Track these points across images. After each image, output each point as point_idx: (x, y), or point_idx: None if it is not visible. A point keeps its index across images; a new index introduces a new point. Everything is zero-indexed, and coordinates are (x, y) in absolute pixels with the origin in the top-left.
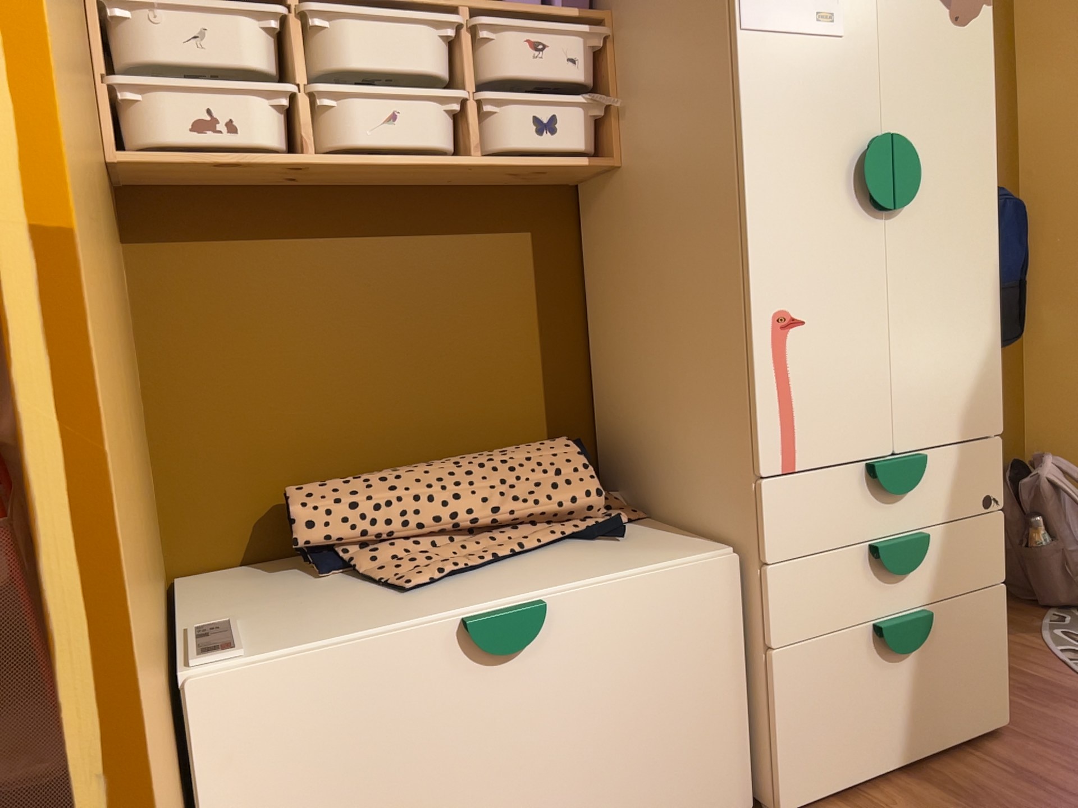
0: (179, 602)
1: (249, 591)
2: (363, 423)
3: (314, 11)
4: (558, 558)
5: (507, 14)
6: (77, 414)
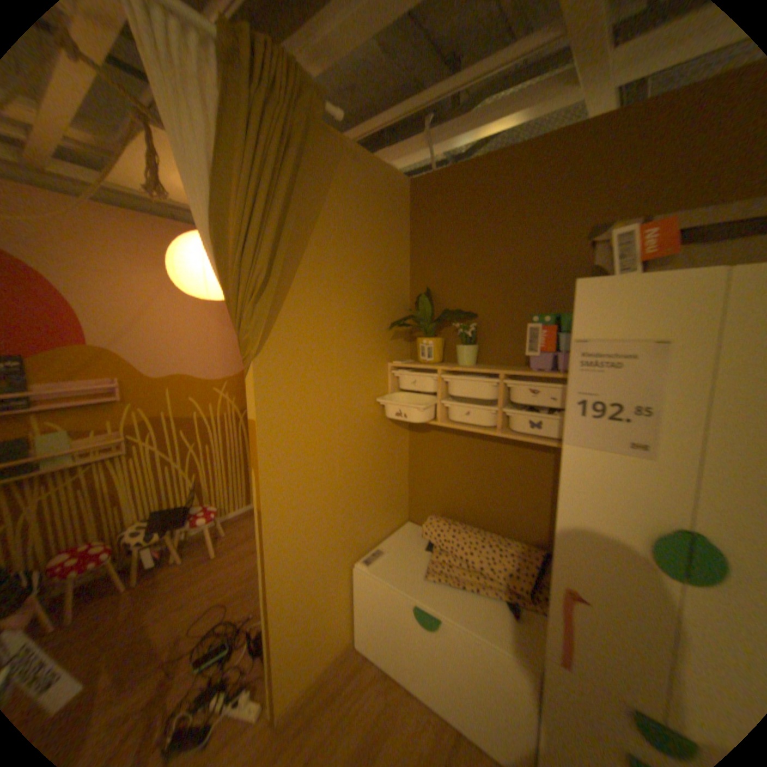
0: (394, 533)
1: (407, 542)
2: (467, 502)
3: (442, 376)
4: (482, 605)
5: (518, 377)
6: (264, 537)
